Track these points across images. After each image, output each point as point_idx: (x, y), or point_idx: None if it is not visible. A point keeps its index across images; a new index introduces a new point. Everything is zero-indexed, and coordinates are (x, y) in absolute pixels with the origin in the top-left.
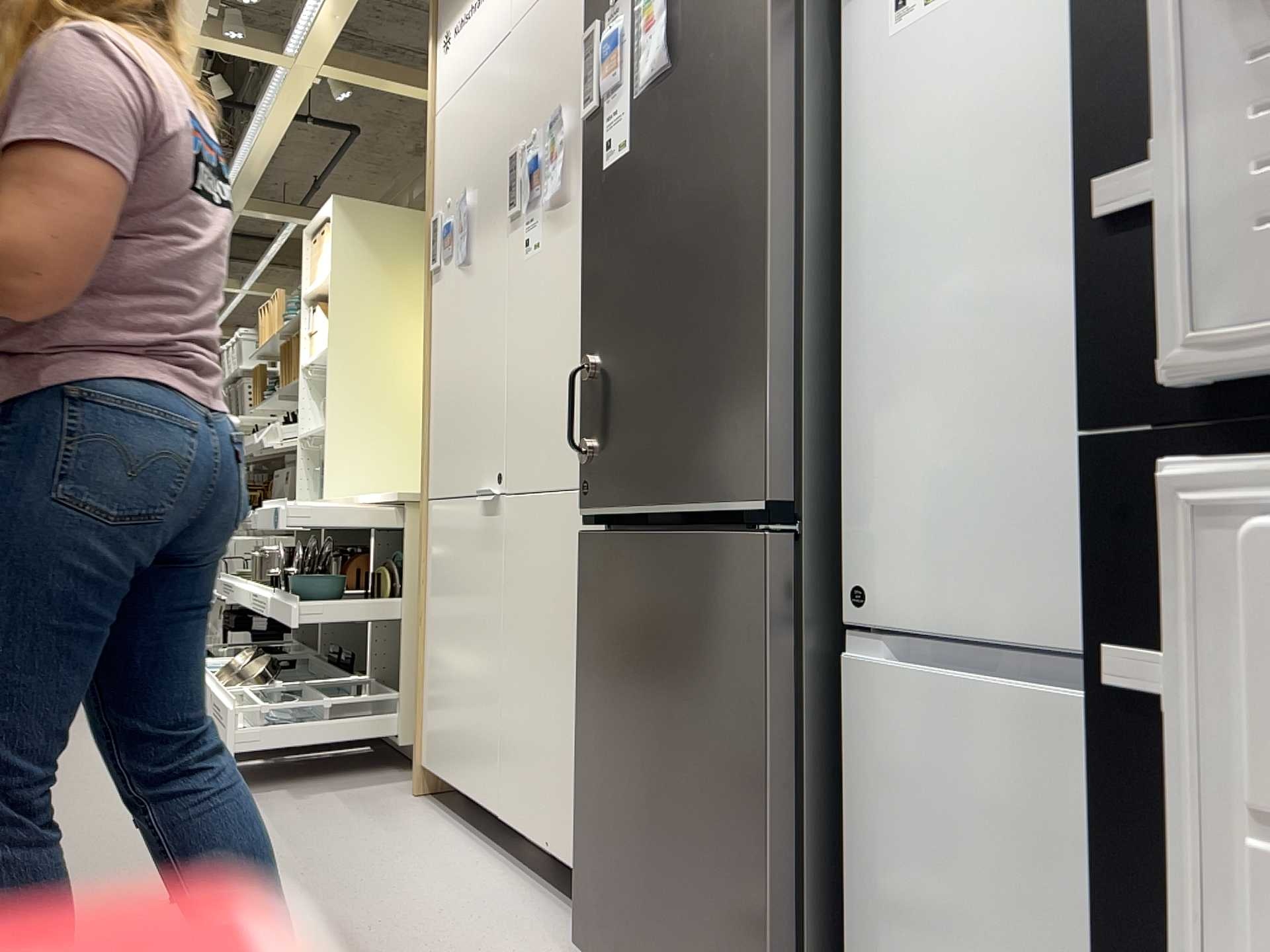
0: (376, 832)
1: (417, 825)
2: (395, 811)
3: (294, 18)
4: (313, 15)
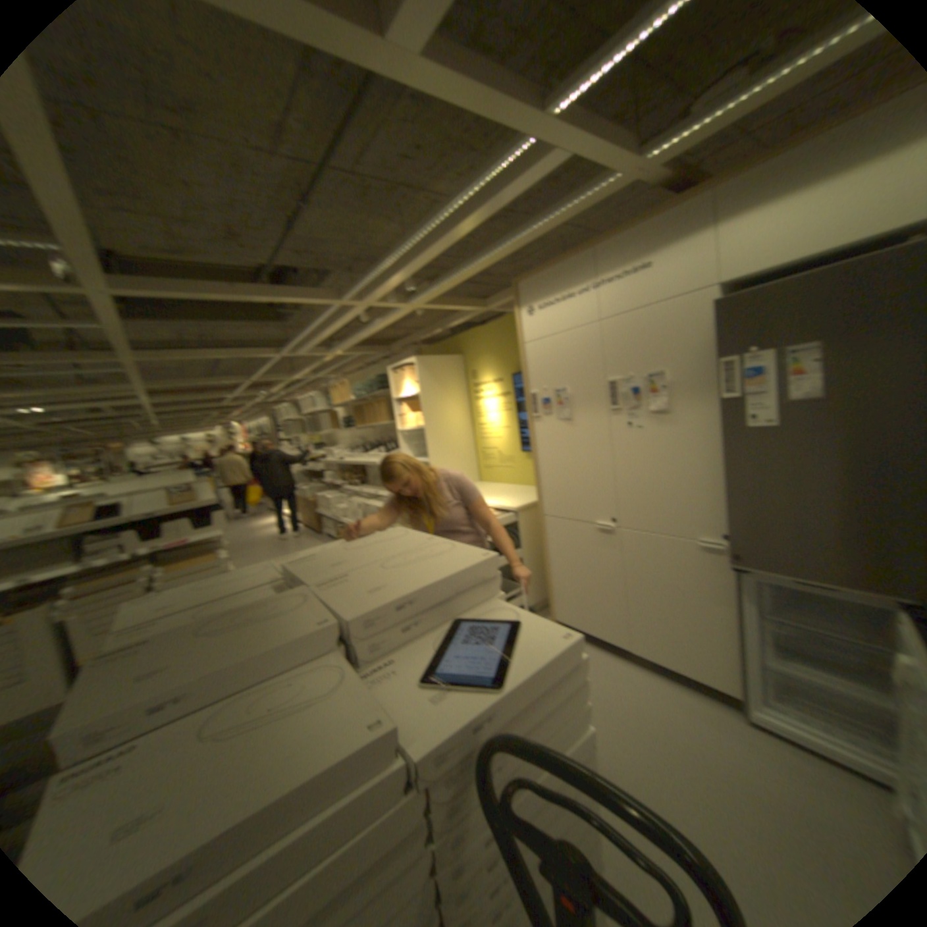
0: None
1: None
2: None
3: (420, 289)
4: (434, 289)
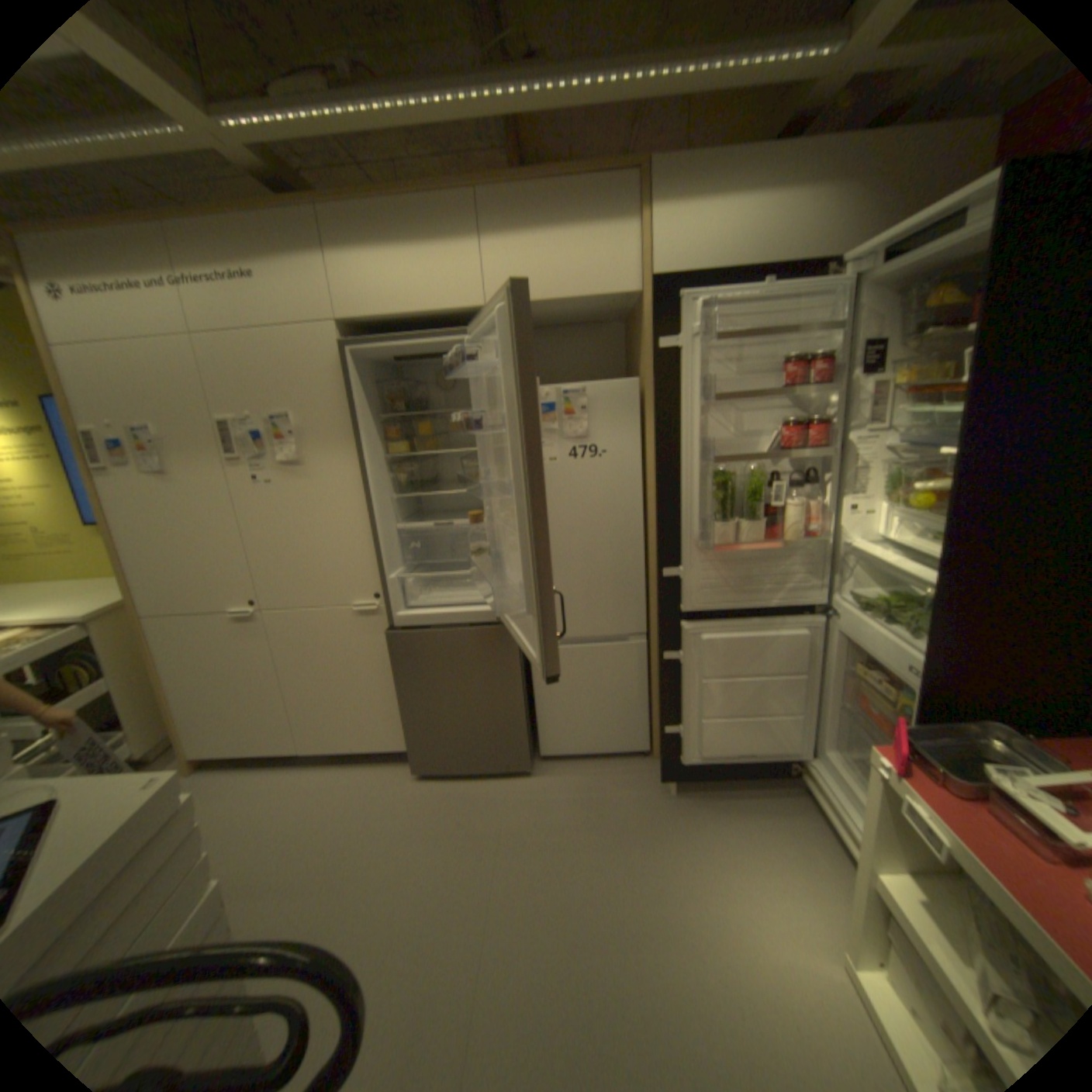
0: (209, 804)
1: (226, 786)
2: (194, 789)
3: None
4: None
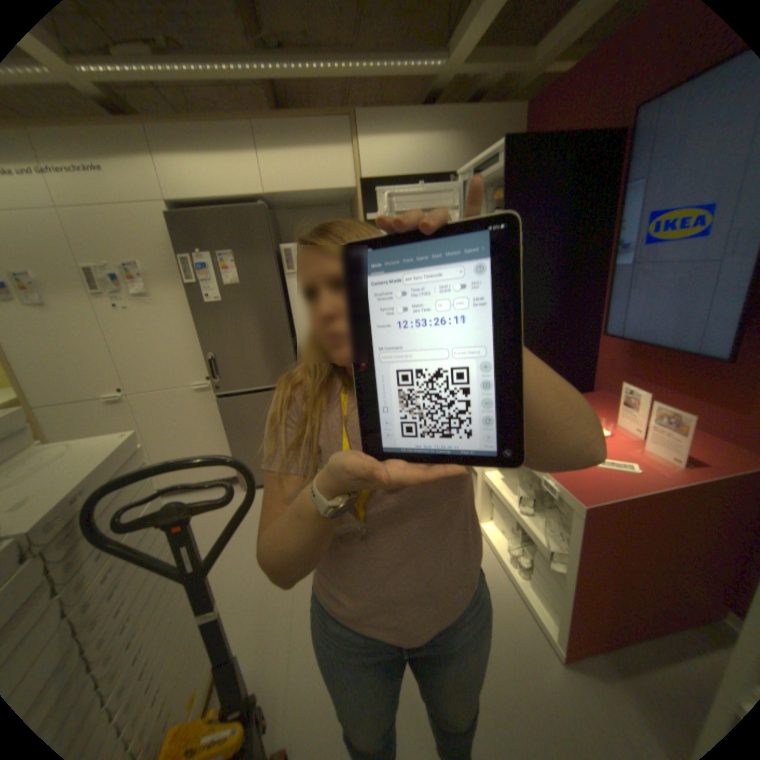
0: None
1: None
2: None
3: None
4: None
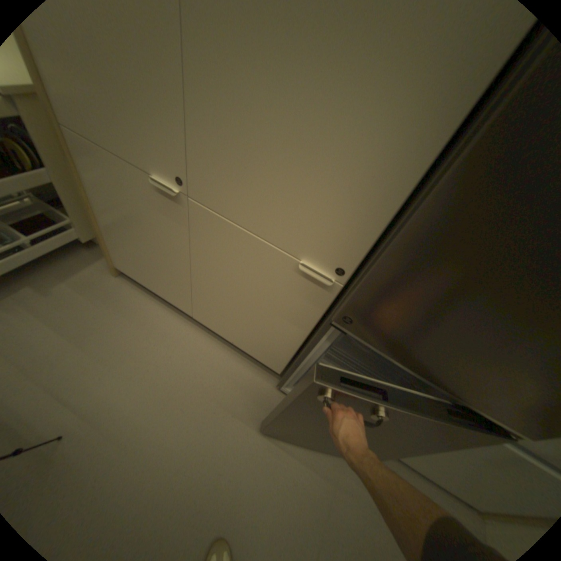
0: (119, 319)
1: (137, 306)
2: (114, 294)
3: None
4: None
